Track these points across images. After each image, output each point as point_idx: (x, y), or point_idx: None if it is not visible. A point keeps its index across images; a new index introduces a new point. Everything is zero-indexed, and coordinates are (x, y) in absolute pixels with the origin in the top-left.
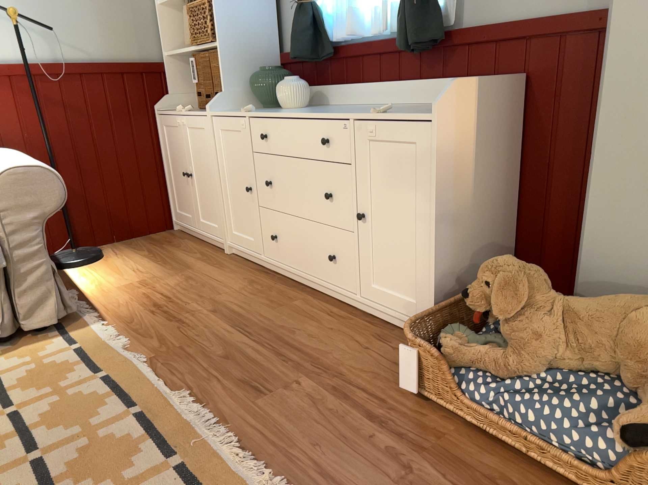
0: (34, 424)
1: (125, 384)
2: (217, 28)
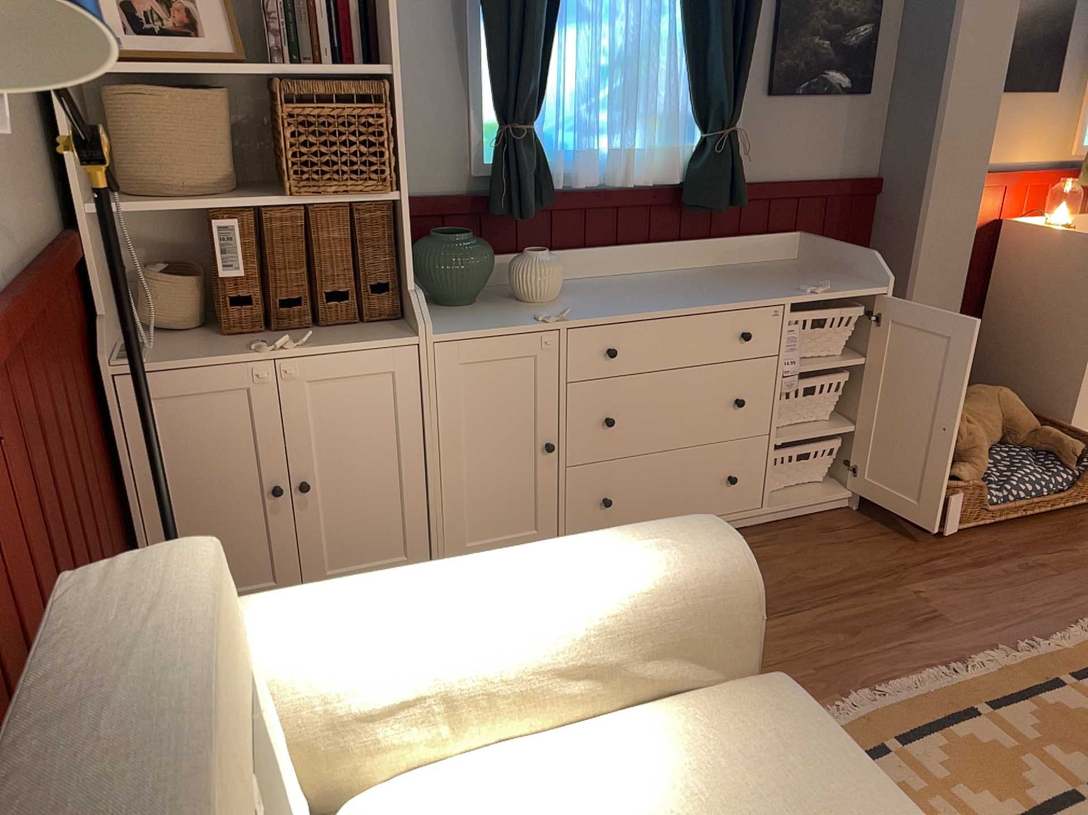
0: (1021, 807)
1: (921, 721)
2: (402, 164)
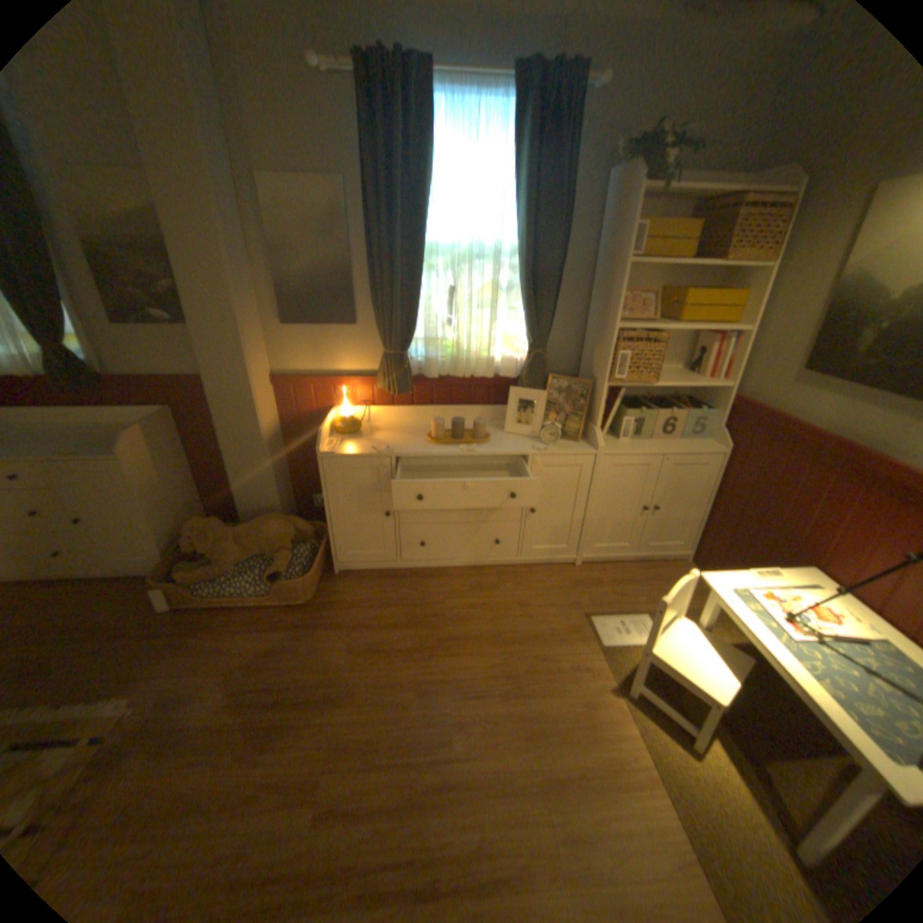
0: None
1: None
2: None
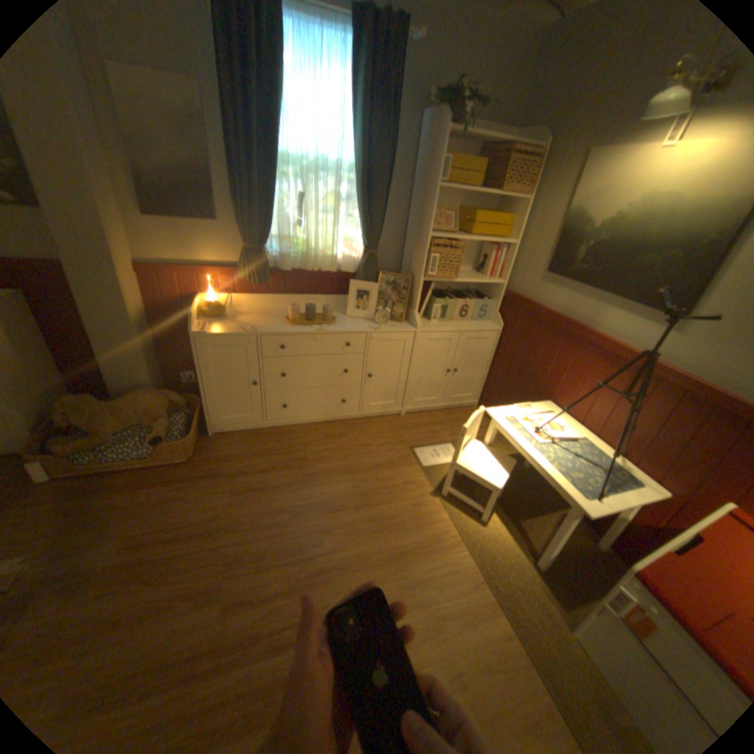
0: None
1: None
2: None
